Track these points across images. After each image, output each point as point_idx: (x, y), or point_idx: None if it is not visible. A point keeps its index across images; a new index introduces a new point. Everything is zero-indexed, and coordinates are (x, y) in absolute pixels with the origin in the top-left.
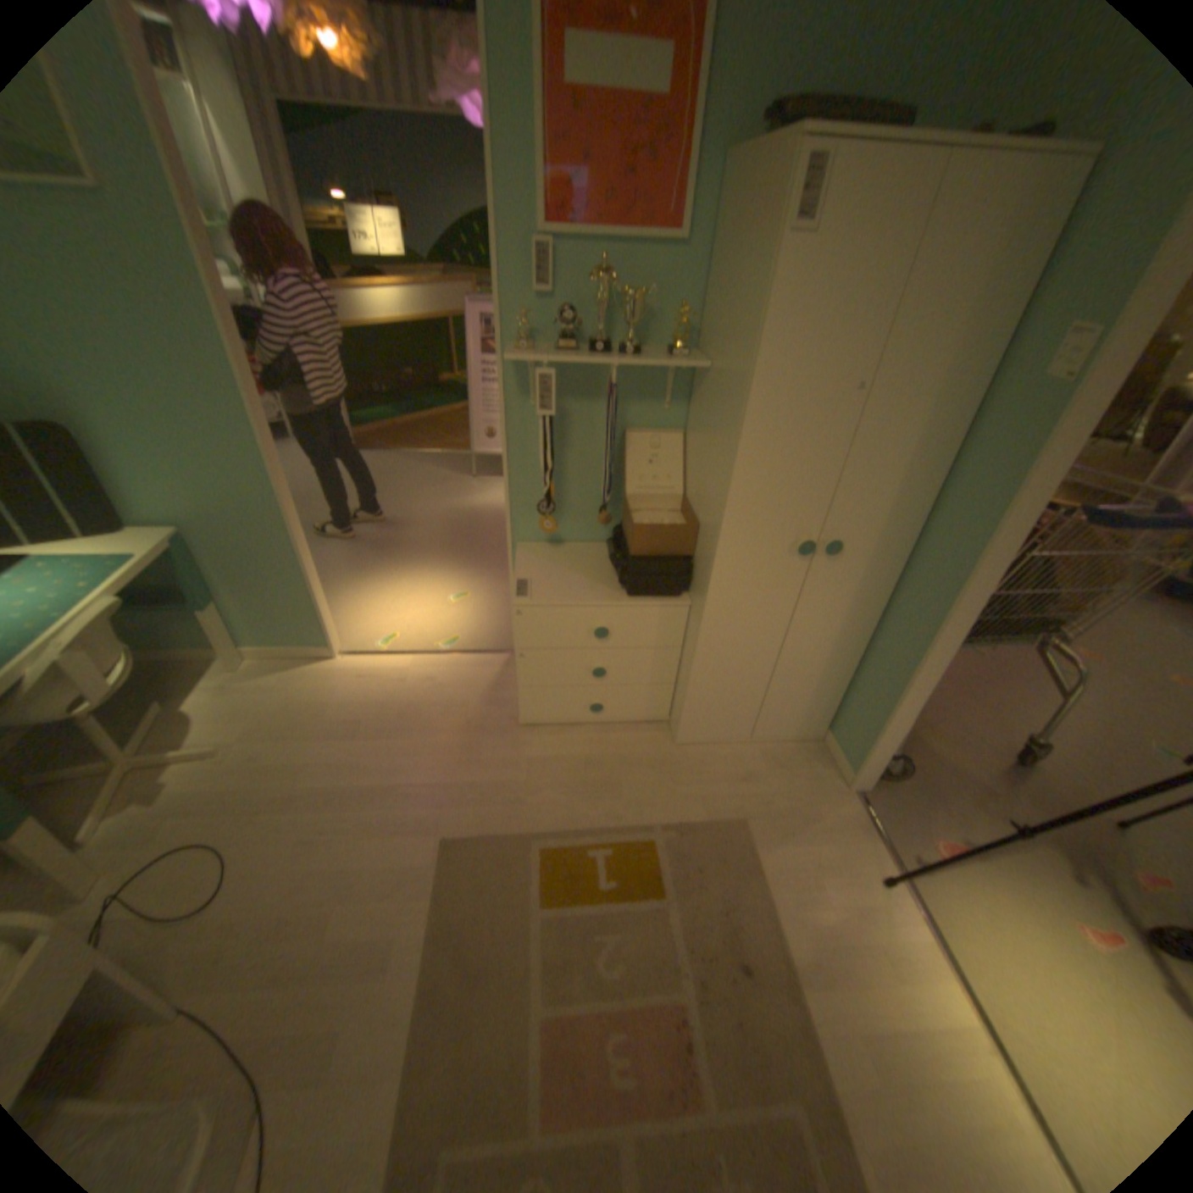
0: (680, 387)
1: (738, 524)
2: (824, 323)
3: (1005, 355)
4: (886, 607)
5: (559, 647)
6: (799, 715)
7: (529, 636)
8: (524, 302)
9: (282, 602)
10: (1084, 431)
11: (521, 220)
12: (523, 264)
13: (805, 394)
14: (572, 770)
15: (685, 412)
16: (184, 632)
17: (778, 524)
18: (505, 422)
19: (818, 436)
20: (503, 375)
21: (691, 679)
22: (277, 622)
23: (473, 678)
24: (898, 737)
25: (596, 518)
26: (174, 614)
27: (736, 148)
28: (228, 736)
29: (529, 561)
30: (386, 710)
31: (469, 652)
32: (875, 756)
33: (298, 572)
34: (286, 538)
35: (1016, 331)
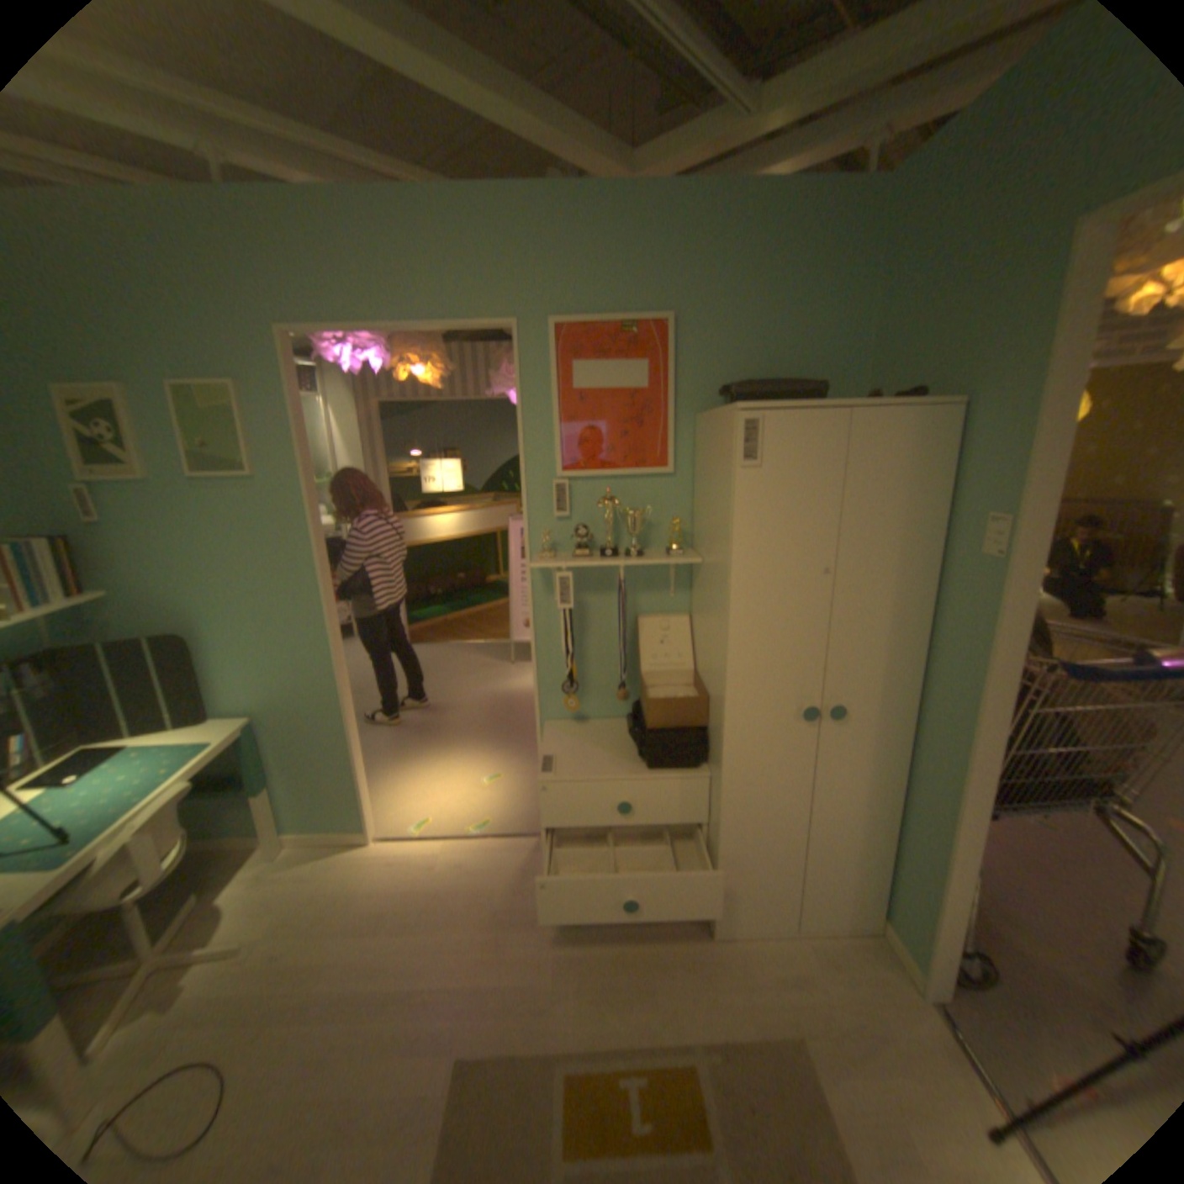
0: (682, 577)
1: (741, 693)
2: (782, 526)
3: (948, 539)
4: (911, 773)
5: (584, 825)
6: (848, 902)
7: (555, 814)
8: (548, 524)
9: (327, 787)
10: (1031, 597)
11: (545, 470)
12: (546, 497)
13: (779, 579)
14: (602, 972)
15: (688, 597)
16: (234, 819)
17: (779, 692)
18: (533, 615)
19: (798, 612)
20: (531, 577)
21: (721, 859)
22: (319, 807)
23: (501, 864)
24: (960, 925)
25: (617, 694)
26: (229, 801)
27: (701, 413)
28: (254, 932)
29: (555, 737)
30: (412, 901)
31: (499, 836)
32: (941, 951)
33: (345, 756)
34: (339, 724)
35: (951, 521)
